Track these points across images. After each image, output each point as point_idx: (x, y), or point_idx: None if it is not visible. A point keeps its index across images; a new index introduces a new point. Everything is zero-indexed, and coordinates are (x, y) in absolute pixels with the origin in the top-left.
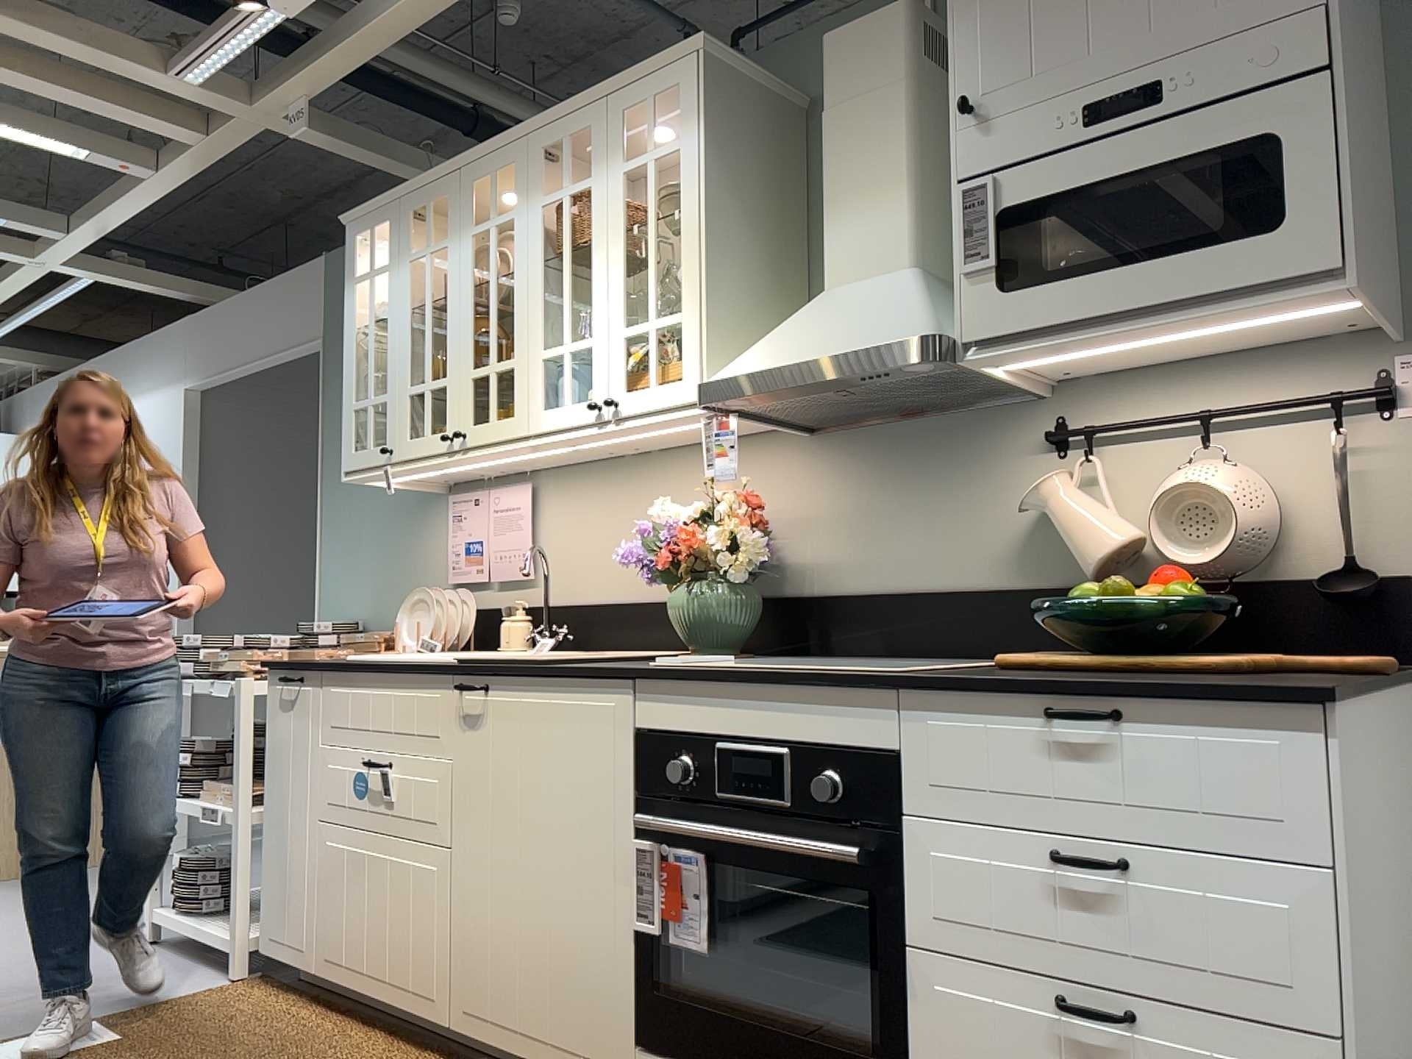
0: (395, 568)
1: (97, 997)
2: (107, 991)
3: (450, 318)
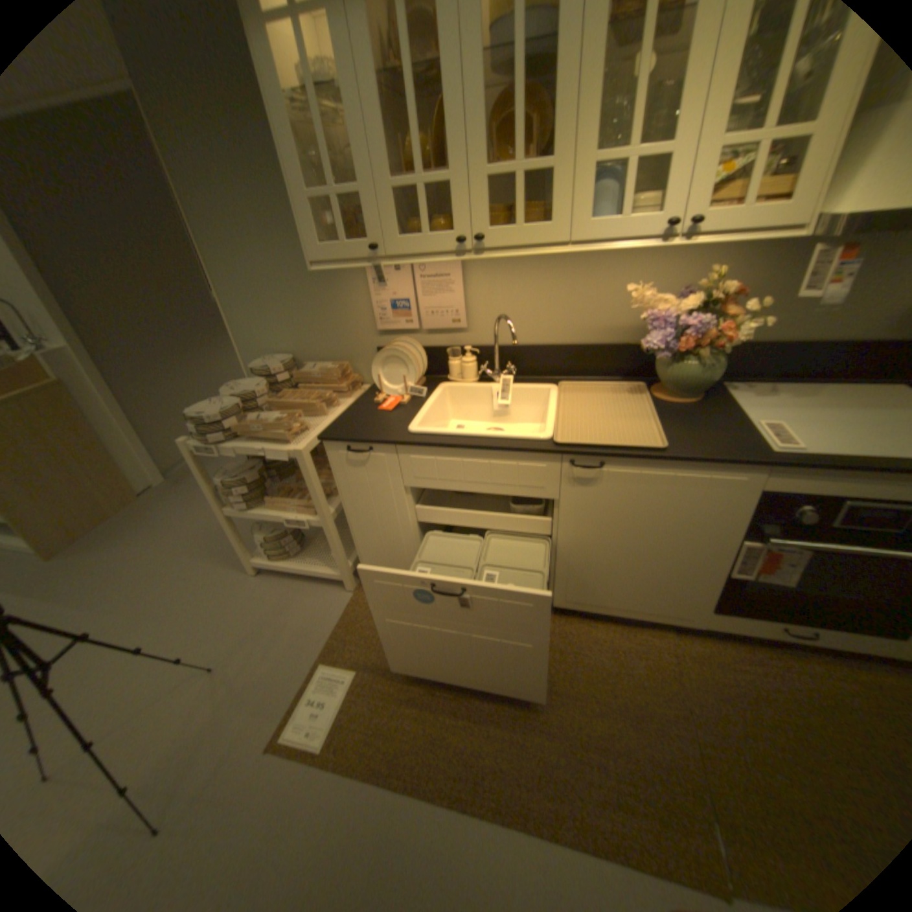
0: (312, 318)
1: (289, 640)
2: (287, 632)
3: (449, 97)
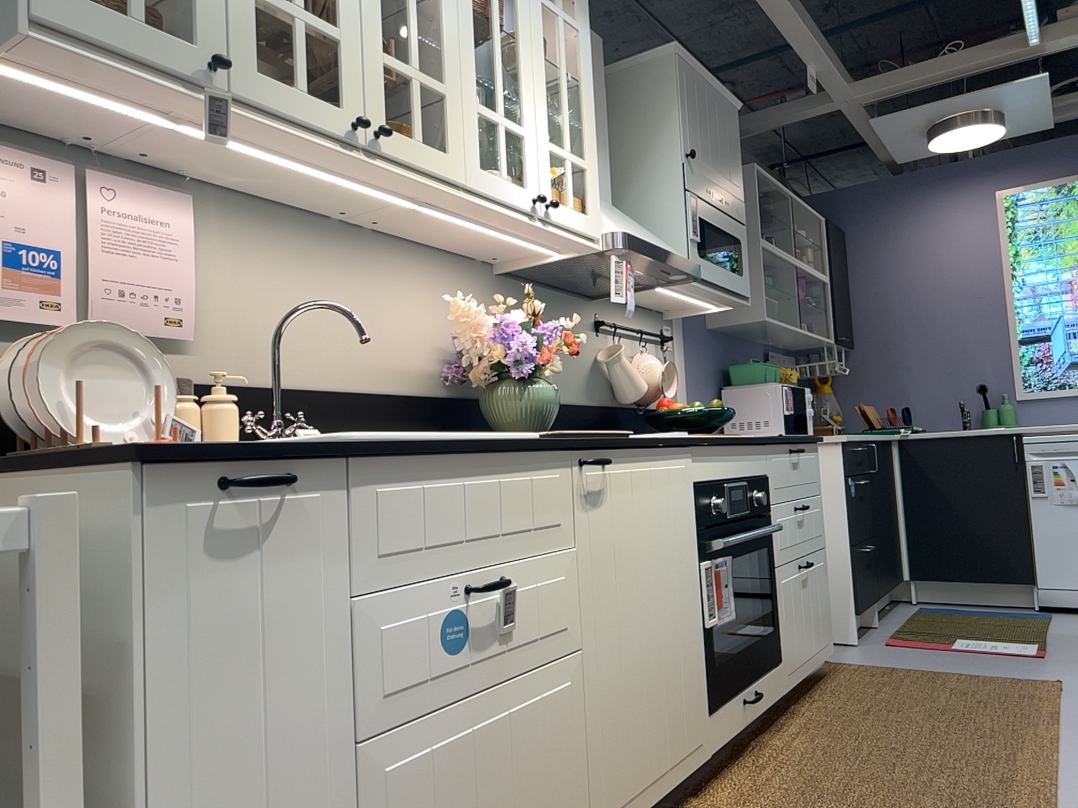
0: None
1: None
2: None
3: None
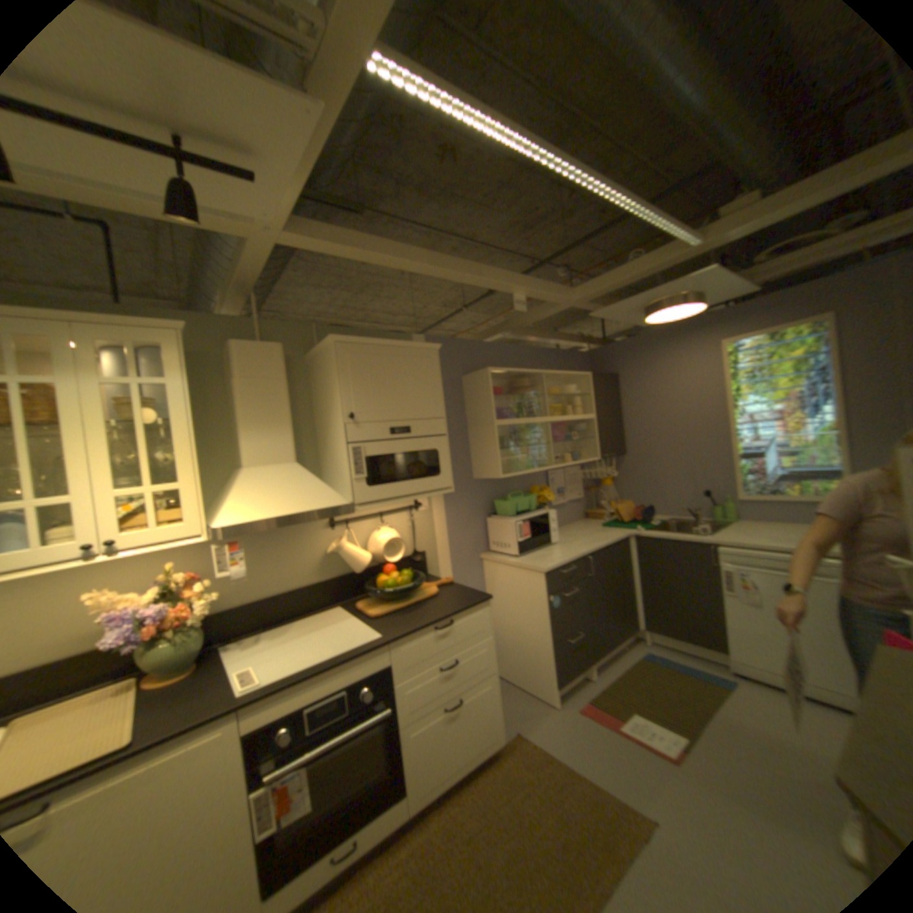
0: None
1: None
2: None
3: None
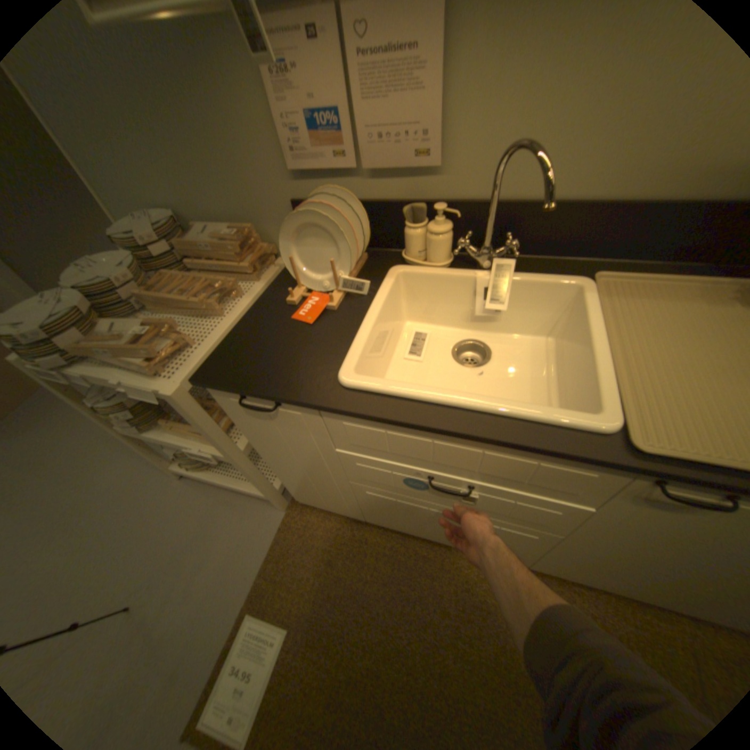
0: (186, 147)
1: (213, 573)
2: (211, 561)
3: None
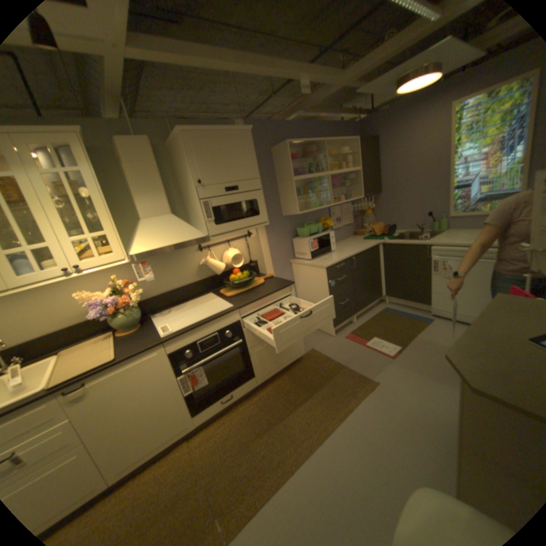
0: None
1: None
2: None
3: None
